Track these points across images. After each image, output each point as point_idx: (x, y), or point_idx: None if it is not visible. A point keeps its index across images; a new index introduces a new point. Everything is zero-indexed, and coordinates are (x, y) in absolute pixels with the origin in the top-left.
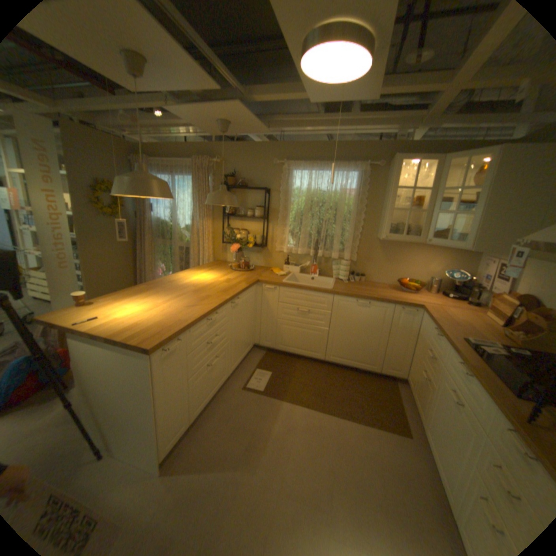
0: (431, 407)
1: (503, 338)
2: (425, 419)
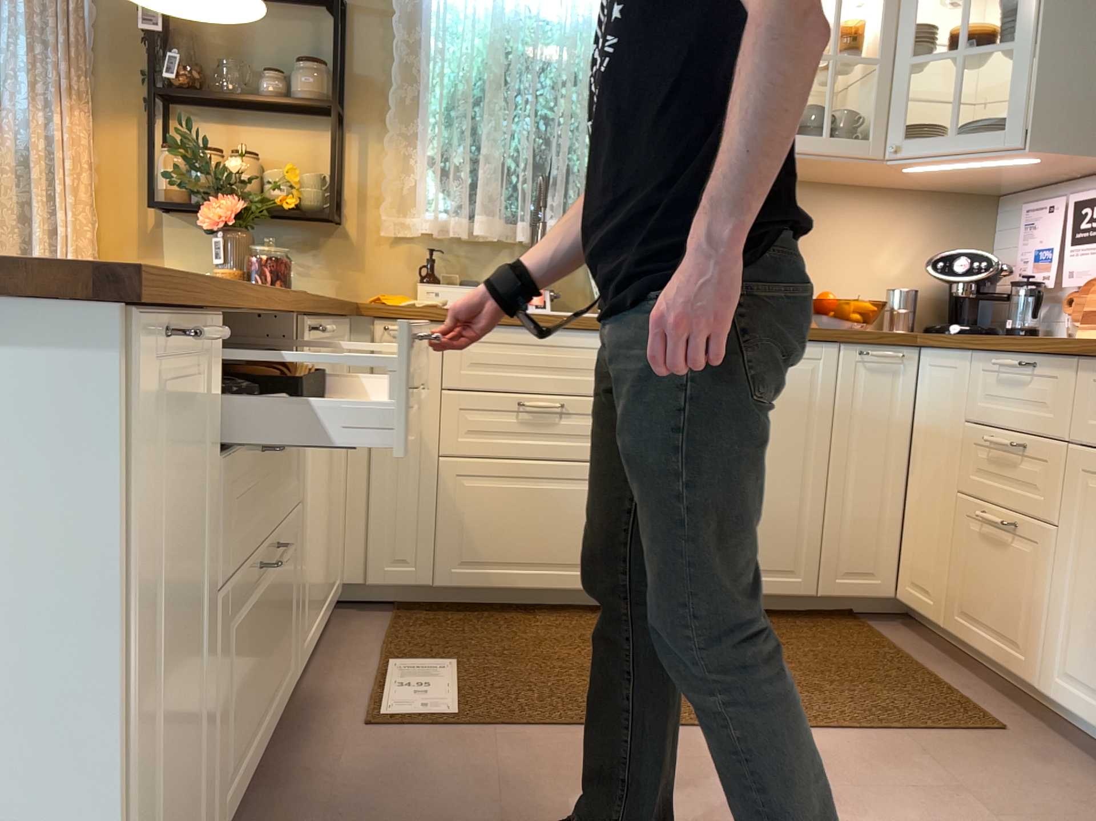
0: (1046, 598)
1: None
2: (1028, 653)
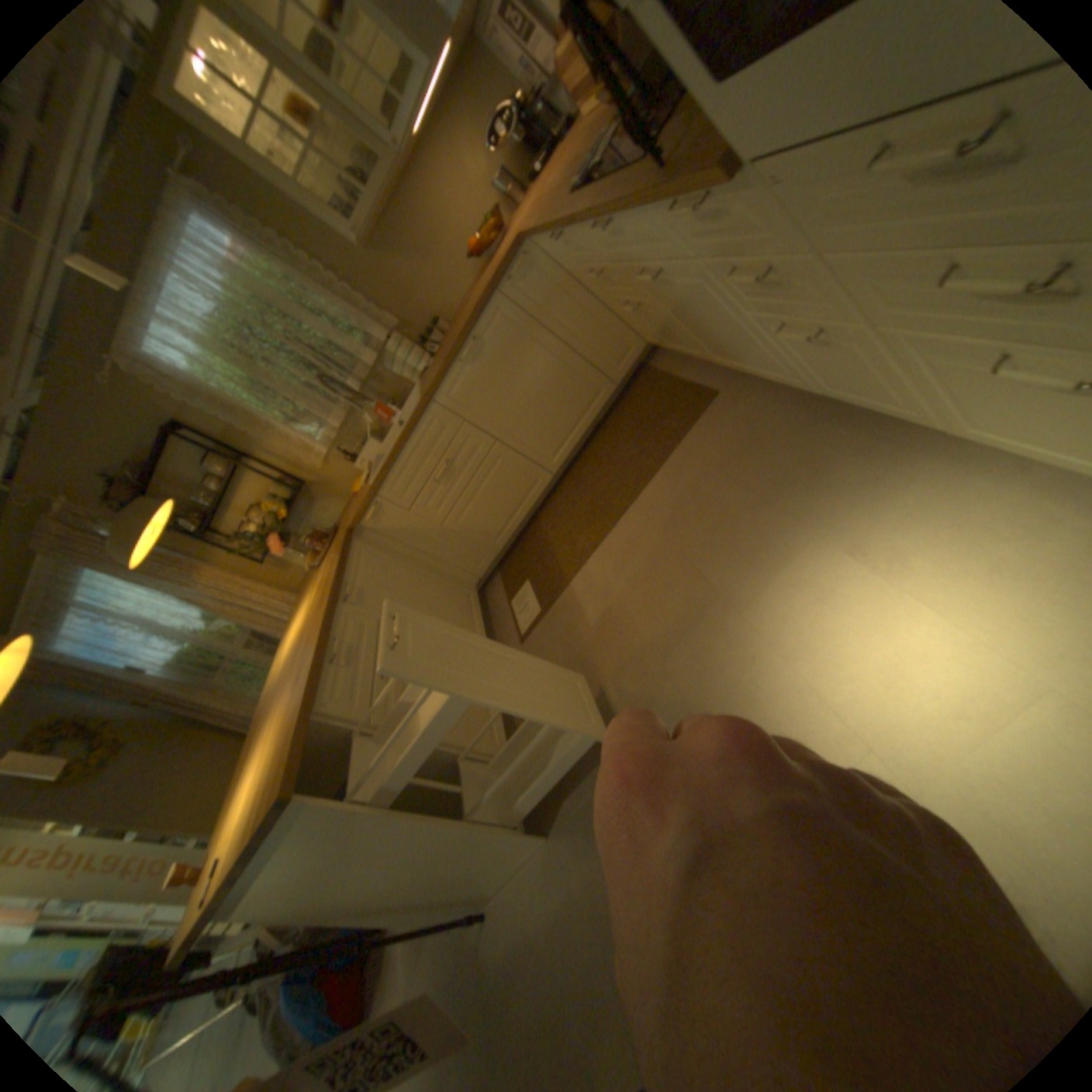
0: (678, 326)
1: (610, 109)
2: (698, 348)
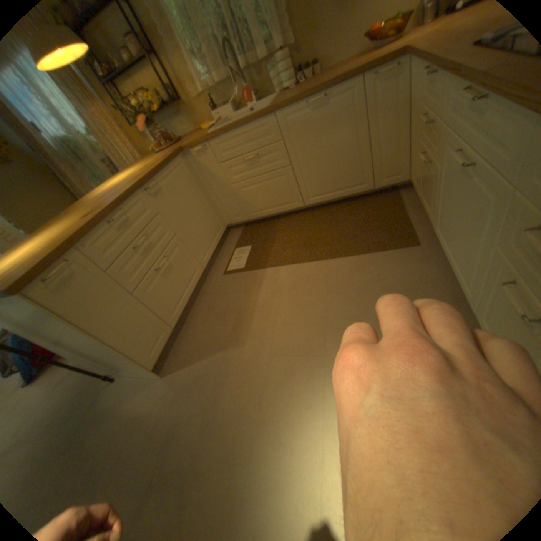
0: (437, 195)
1: None
2: (433, 214)
